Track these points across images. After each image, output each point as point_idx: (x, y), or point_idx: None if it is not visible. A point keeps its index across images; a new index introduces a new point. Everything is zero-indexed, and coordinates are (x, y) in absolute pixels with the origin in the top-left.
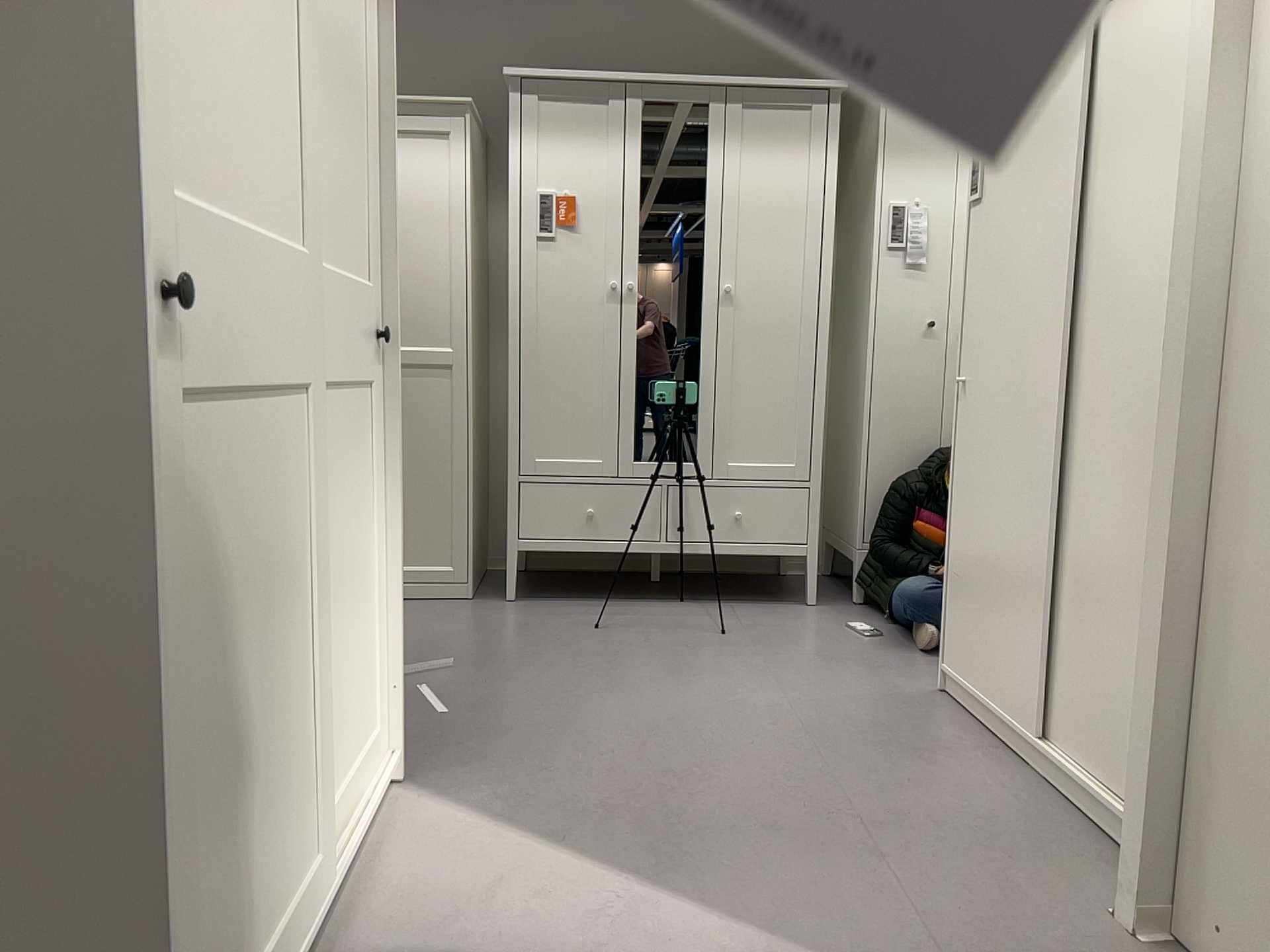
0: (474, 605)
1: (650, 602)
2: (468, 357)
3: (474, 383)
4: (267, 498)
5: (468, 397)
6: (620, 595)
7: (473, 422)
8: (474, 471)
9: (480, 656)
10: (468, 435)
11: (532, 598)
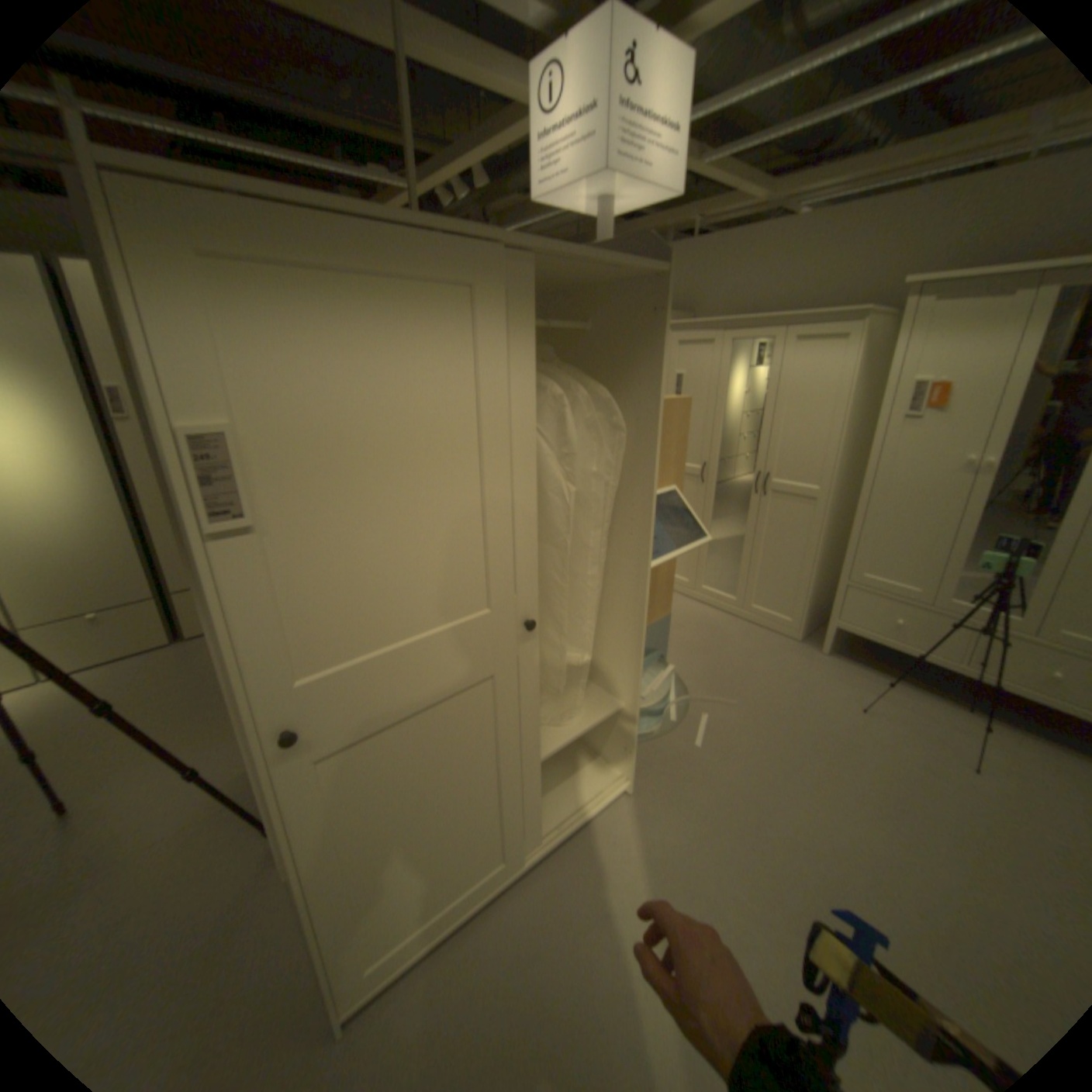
0: (797, 649)
1: (938, 701)
2: (828, 497)
3: (832, 512)
4: (450, 739)
5: (822, 523)
6: (918, 682)
7: (825, 538)
8: (820, 568)
9: (761, 702)
10: (817, 547)
11: (844, 657)
